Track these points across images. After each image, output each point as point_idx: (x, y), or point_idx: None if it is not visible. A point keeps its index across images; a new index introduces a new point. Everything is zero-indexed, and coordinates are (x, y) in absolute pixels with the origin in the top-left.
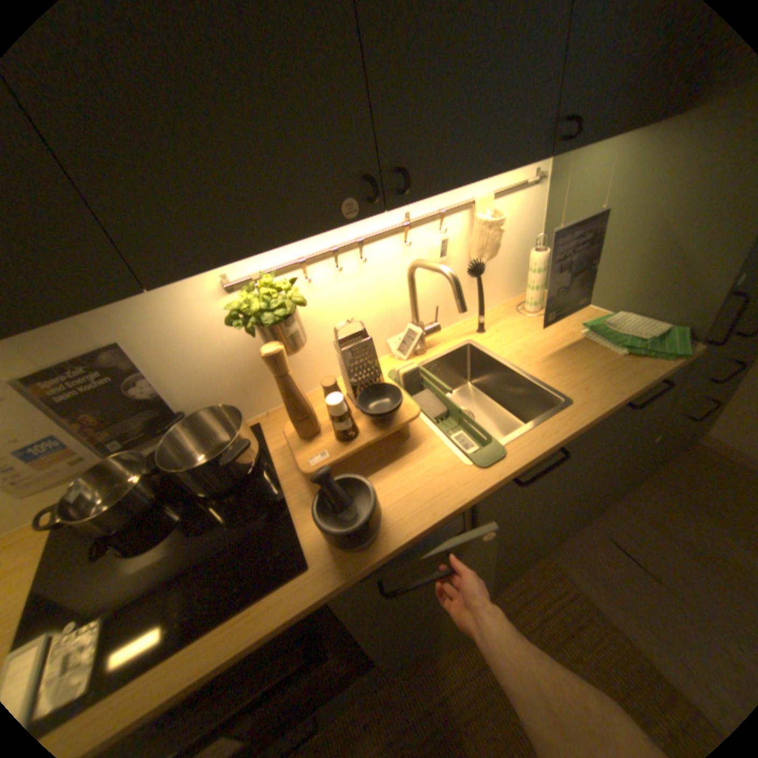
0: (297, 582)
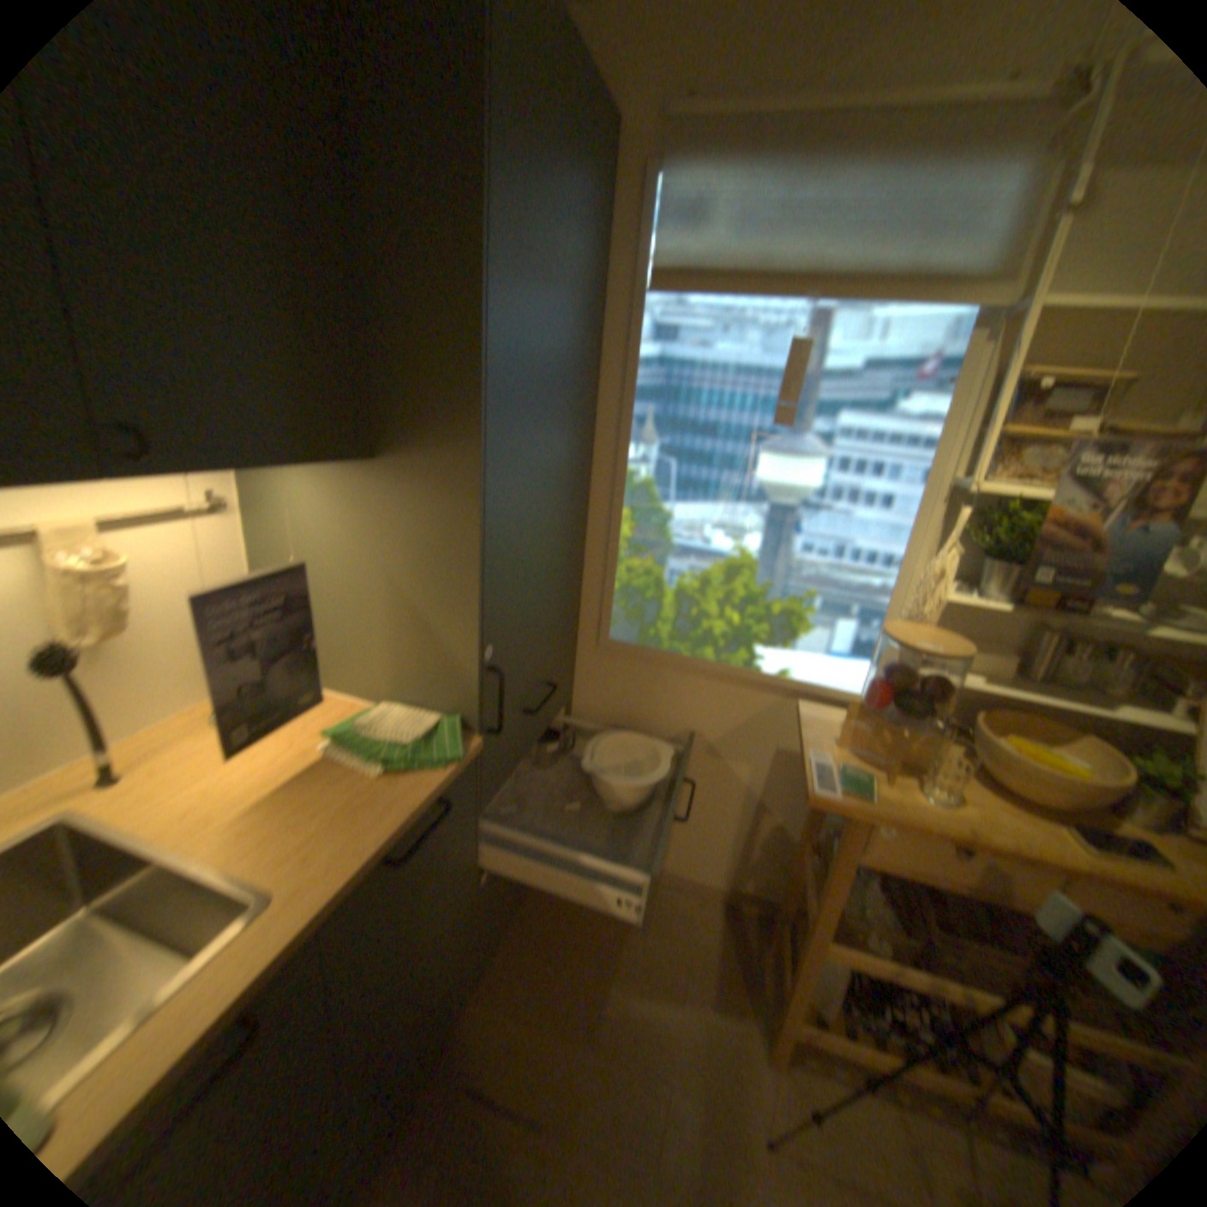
0: None
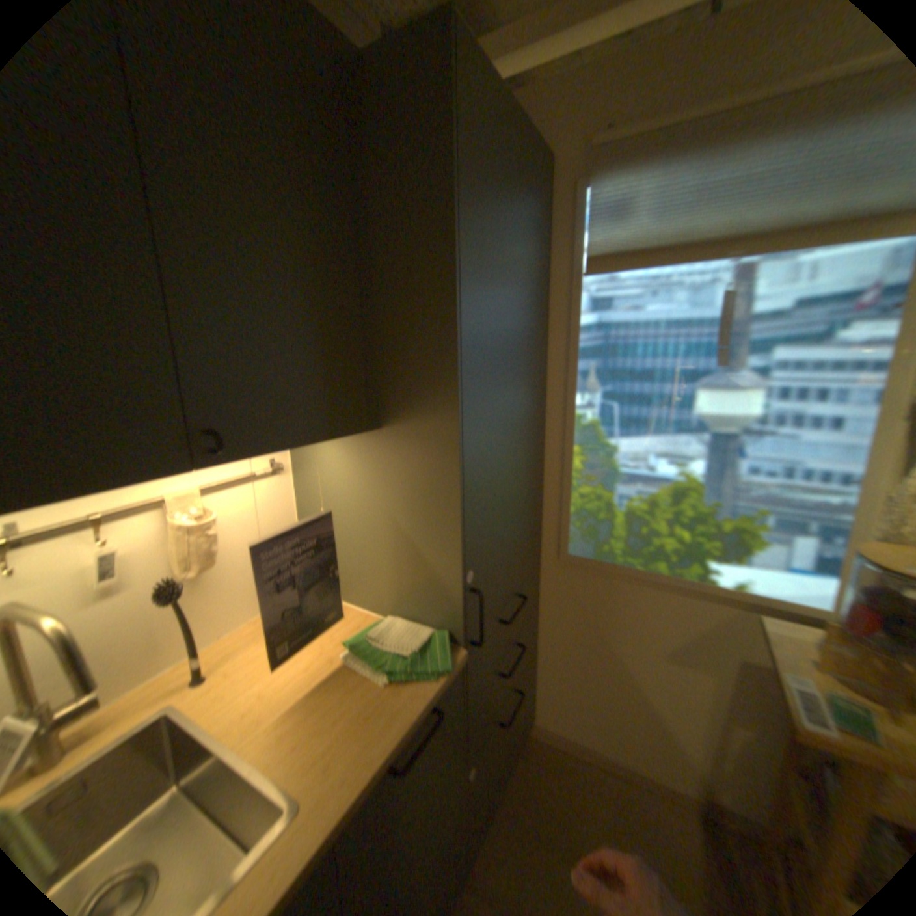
0: None
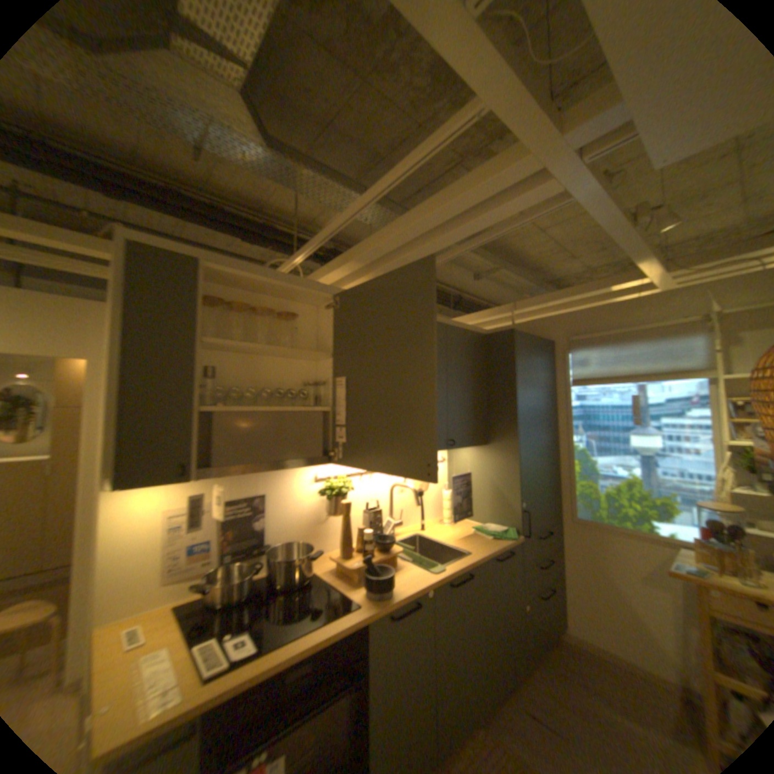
0: (357, 613)
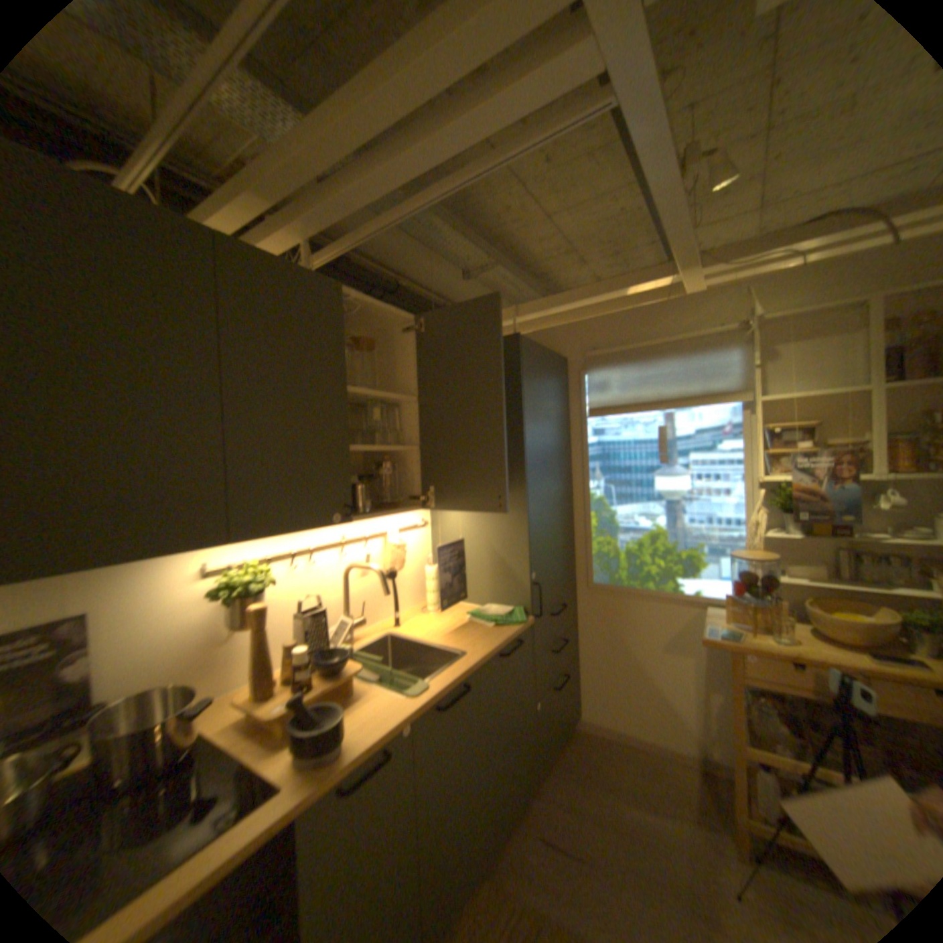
0: (271, 804)
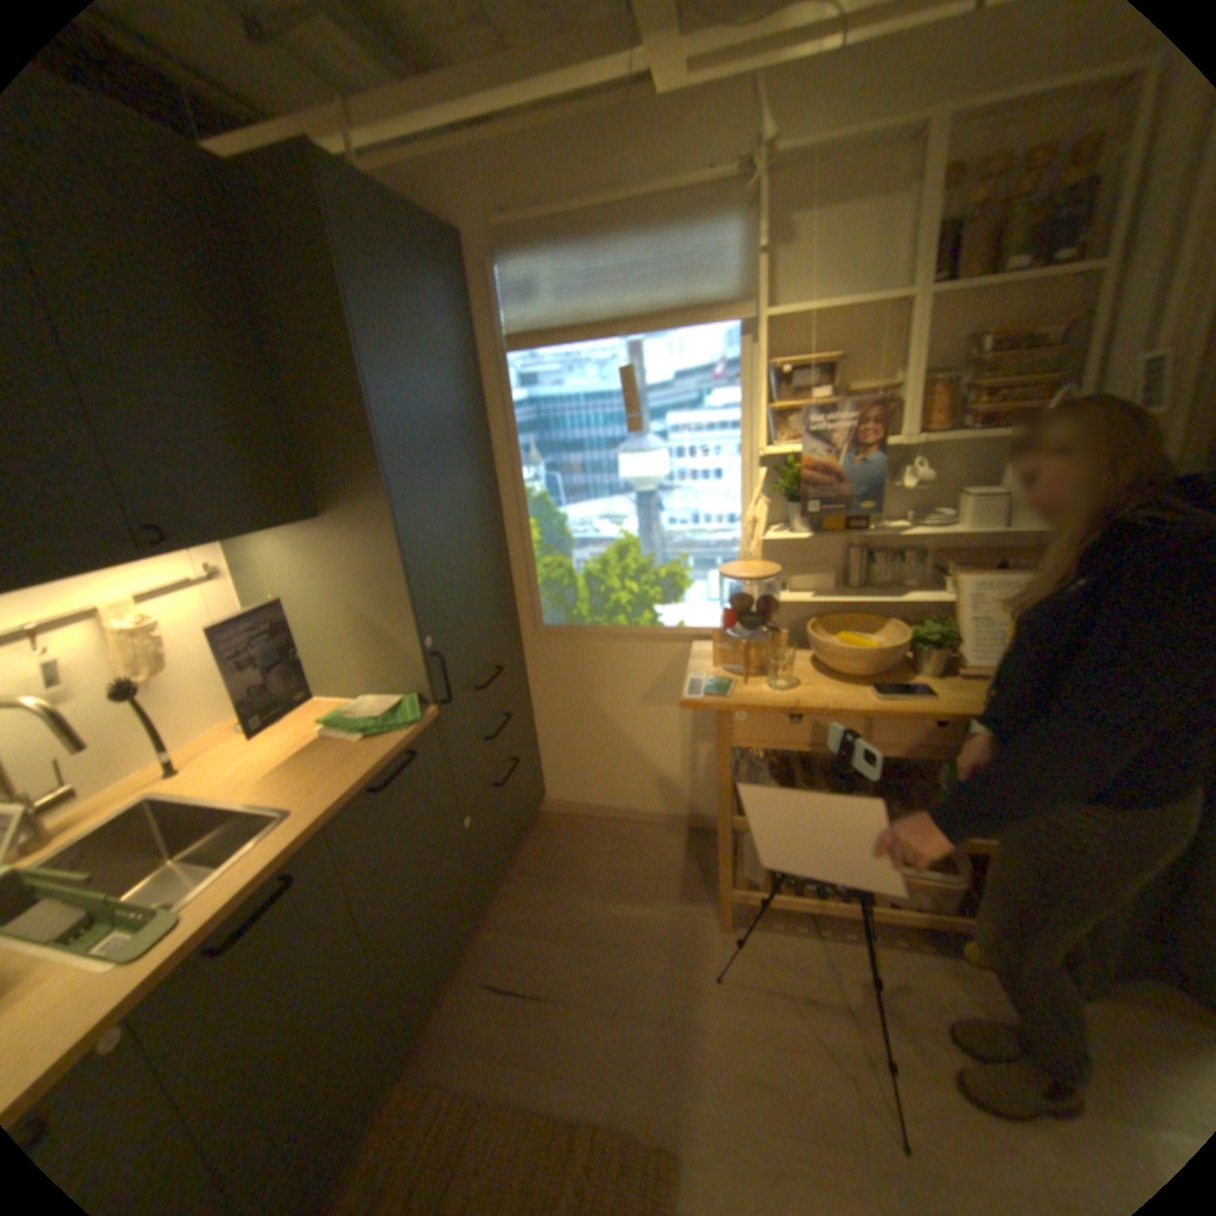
0: None
